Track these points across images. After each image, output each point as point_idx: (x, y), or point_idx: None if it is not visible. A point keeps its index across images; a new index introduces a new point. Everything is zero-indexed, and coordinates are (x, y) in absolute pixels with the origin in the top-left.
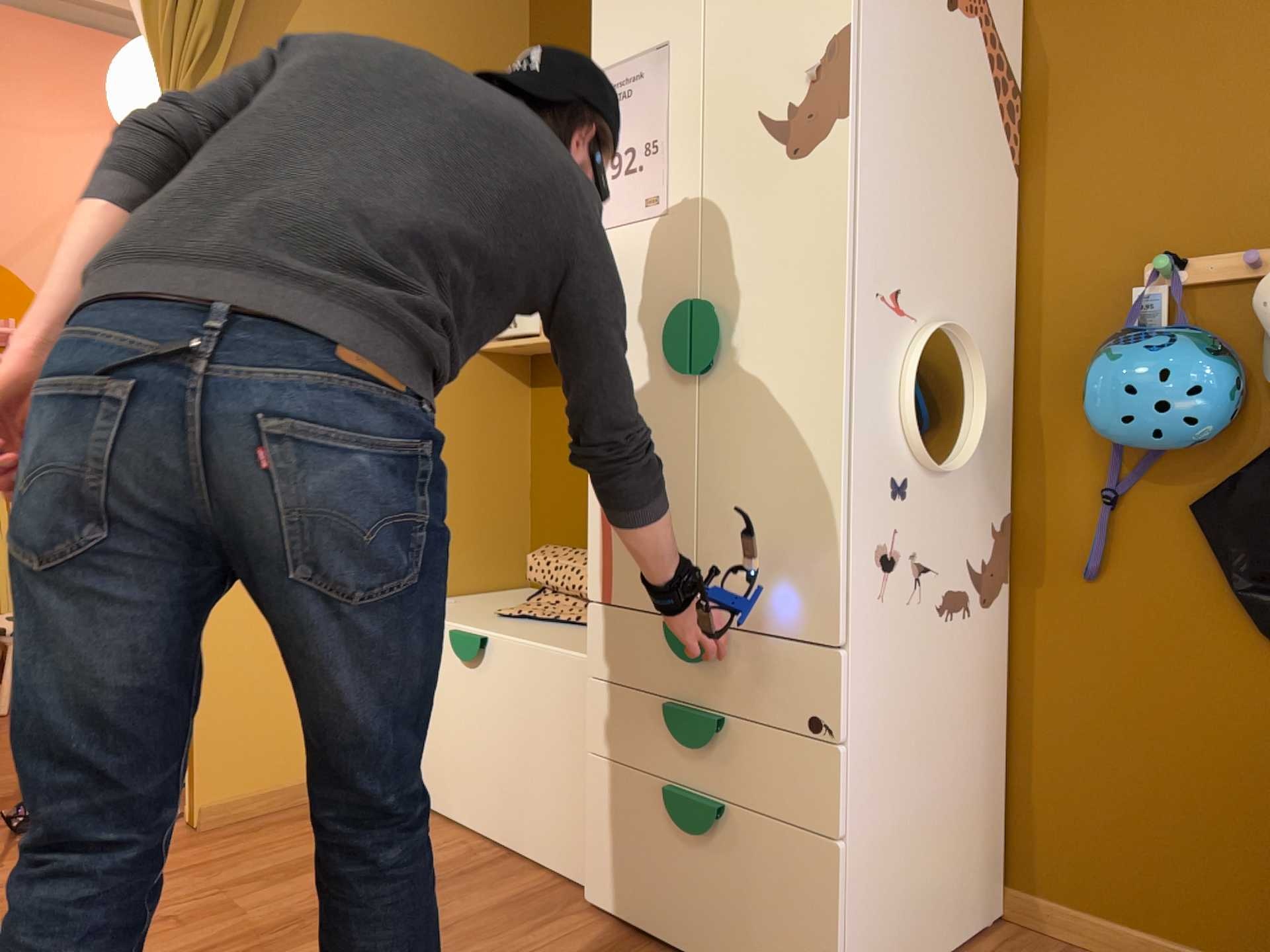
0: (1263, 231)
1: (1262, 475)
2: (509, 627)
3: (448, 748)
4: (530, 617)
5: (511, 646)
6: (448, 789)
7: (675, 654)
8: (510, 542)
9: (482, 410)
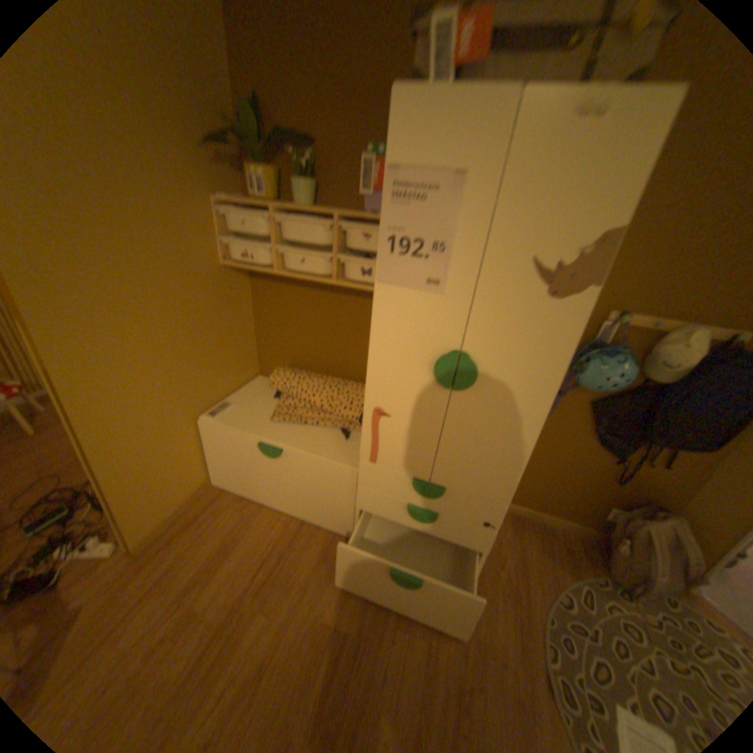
0: (665, 310)
1: (626, 402)
2: (289, 435)
3: (260, 481)
4: (292, 421)
5: (300, 454)
6: (262, 494)
7: (417, 492)
8: (250, 357)
9: (229, 297)
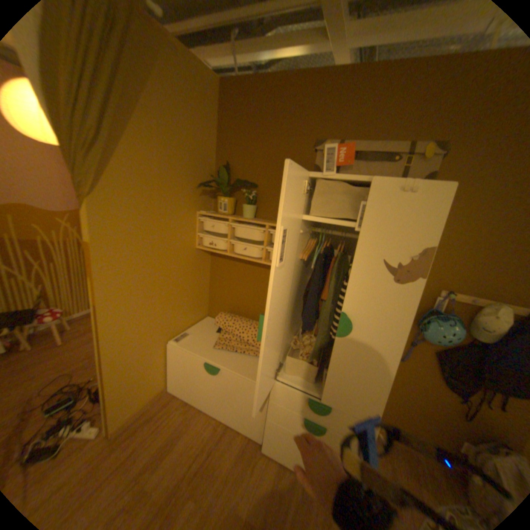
0: (479, 292)
1: (461, 355)
2: (224, 359)
3: (201, 392)
4: (227, 350)
5: (231, 374)
6: (200, 403)
7: (311, 410)
8: (204, 305)
9: (198, 267)
